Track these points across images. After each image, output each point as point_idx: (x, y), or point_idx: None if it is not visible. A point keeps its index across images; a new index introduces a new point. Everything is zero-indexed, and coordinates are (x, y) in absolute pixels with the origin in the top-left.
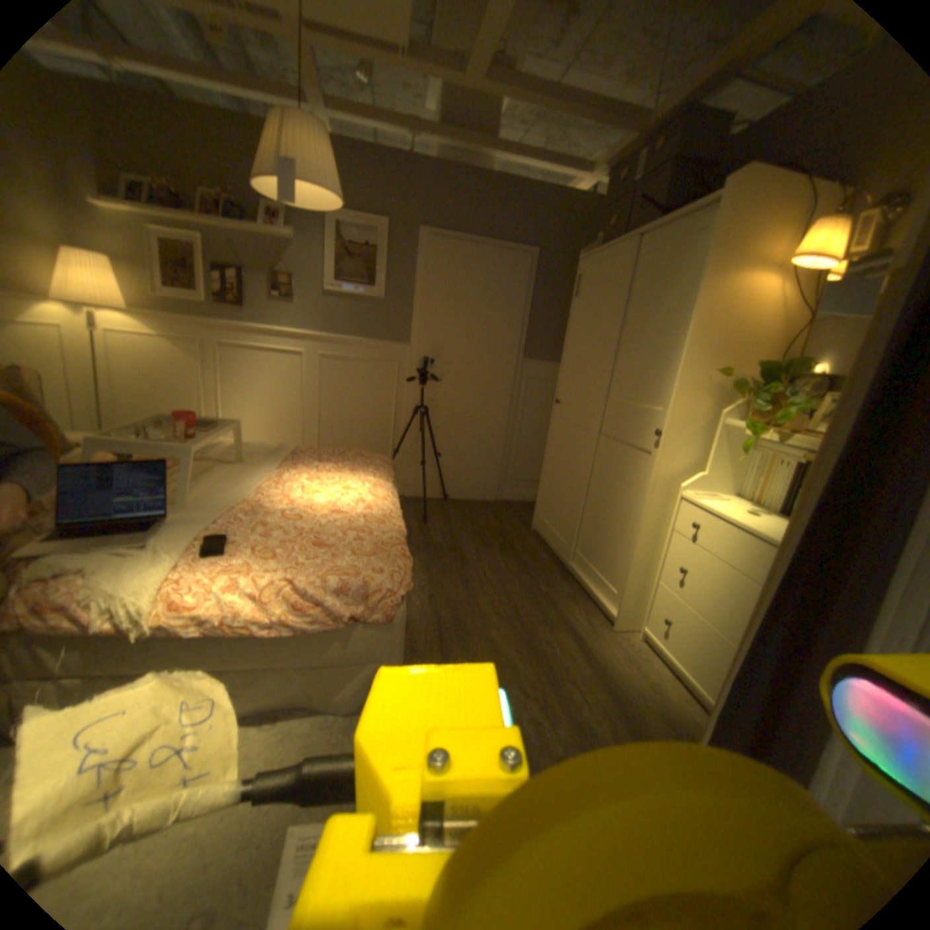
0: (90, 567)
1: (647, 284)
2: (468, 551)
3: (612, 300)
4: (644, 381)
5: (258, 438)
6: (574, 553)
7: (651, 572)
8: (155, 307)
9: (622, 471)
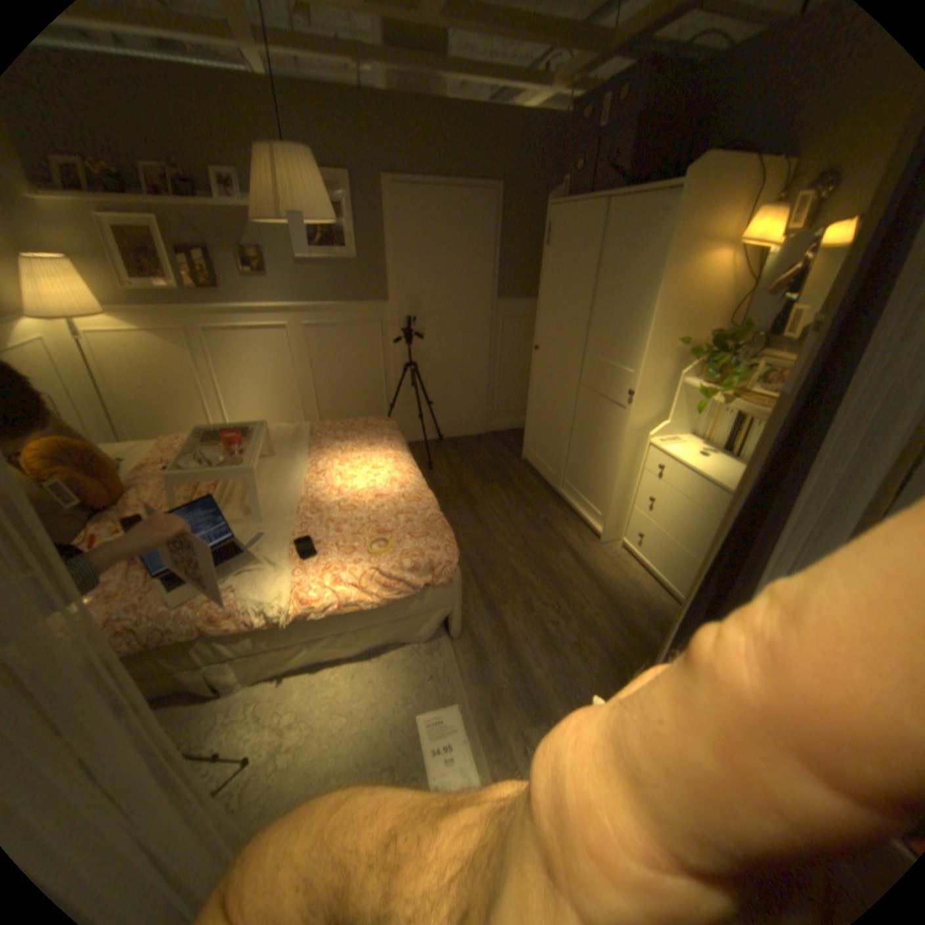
0: (239, 588)
1: (620, 248)
2: (478, 490)
3: (588, 257)
4: (621, 342)
5: (266, 413)
6: (567, 481)
7: (631, 497)
8: (134, 303)
9: (605, 418)
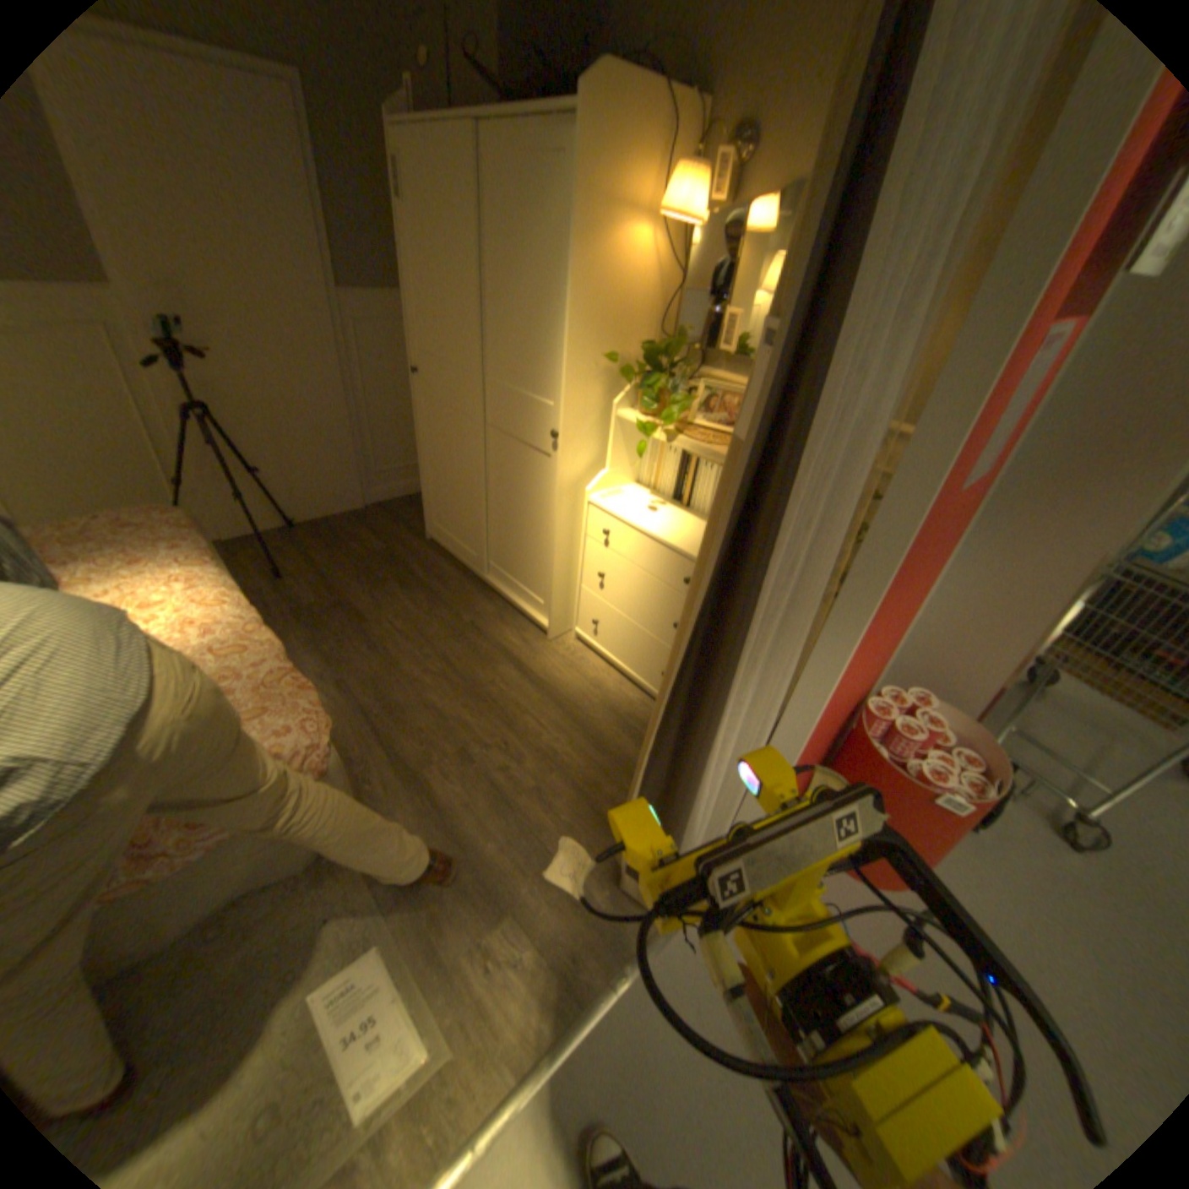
0: None
1: (500, 213)
2: (360, 601)
3: (456, 224)
4: (524, 362)
5: None
6: (488, 565)
7: (572, 576)
8: None
9: (522, 473)
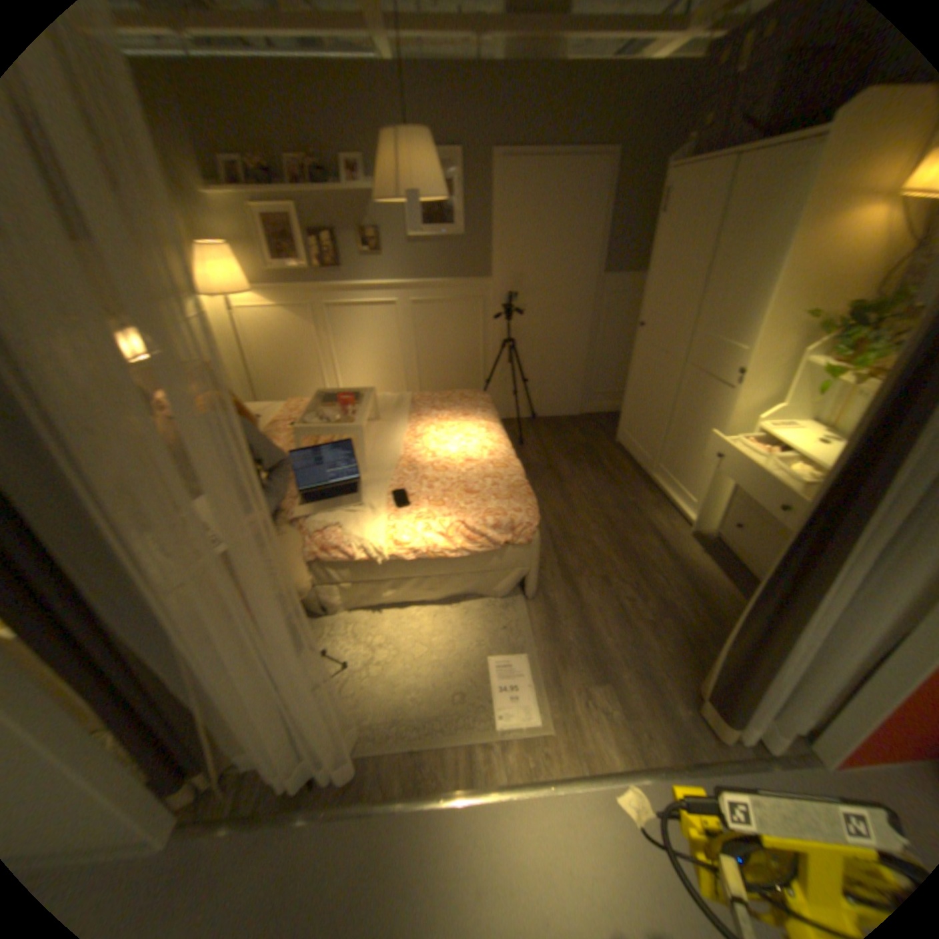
0: (346, 524)
1: (741, 213)
2: (563, 469)
3: (704, 224)
4: (732, 317)
5: (371, 385)
6: (658, 466)
7: (728, 486)
8: (271, 282)
9: (706, 400)
